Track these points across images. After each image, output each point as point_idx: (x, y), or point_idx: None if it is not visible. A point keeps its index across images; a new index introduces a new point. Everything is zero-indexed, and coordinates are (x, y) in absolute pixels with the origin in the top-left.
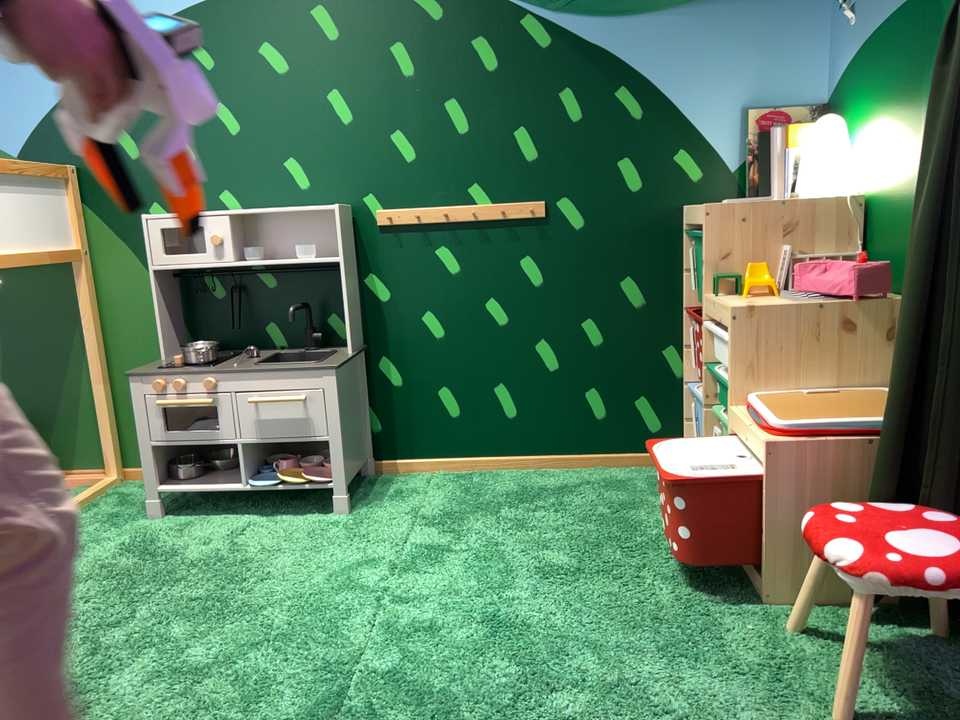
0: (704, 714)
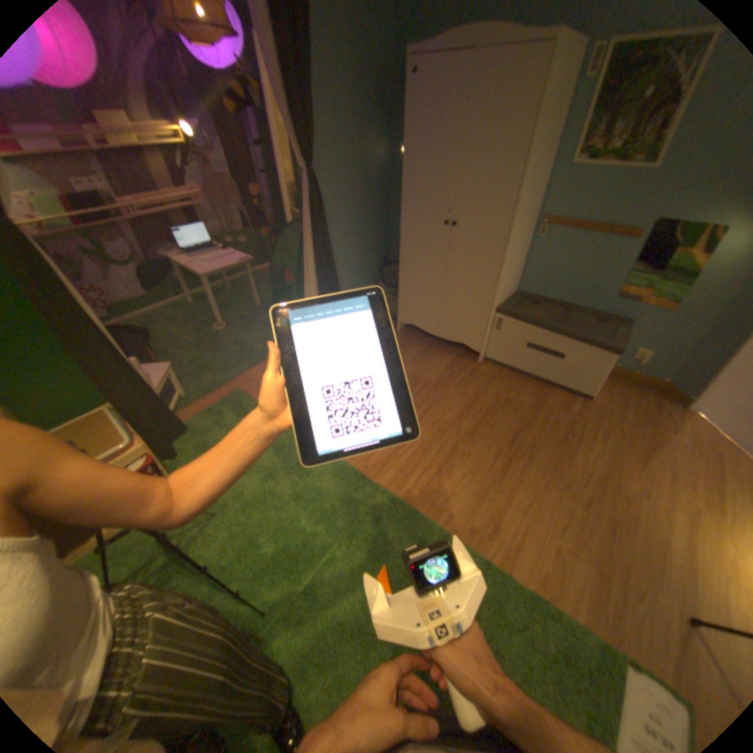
0: (258, 464)
